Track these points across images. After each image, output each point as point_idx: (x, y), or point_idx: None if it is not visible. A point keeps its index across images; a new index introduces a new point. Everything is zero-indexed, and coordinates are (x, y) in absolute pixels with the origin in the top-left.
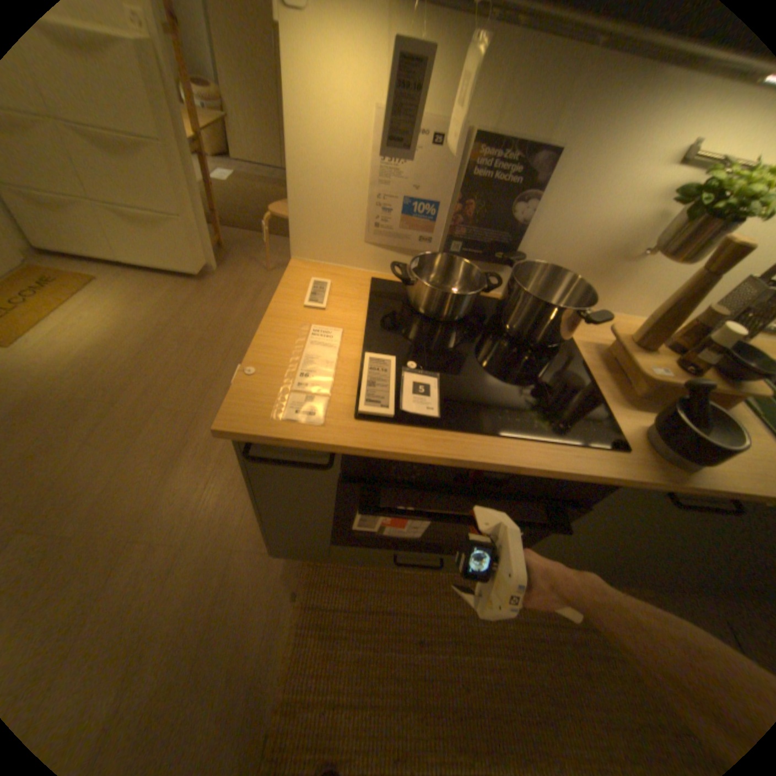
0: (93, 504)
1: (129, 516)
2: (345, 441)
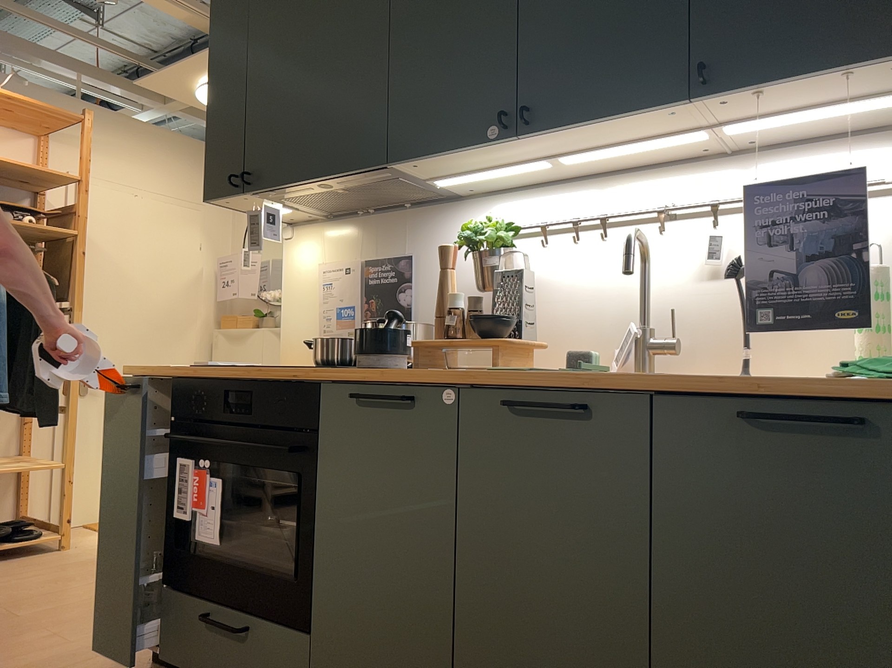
0: (53, 608)
1: (64, 619)
2: (174, 373)
